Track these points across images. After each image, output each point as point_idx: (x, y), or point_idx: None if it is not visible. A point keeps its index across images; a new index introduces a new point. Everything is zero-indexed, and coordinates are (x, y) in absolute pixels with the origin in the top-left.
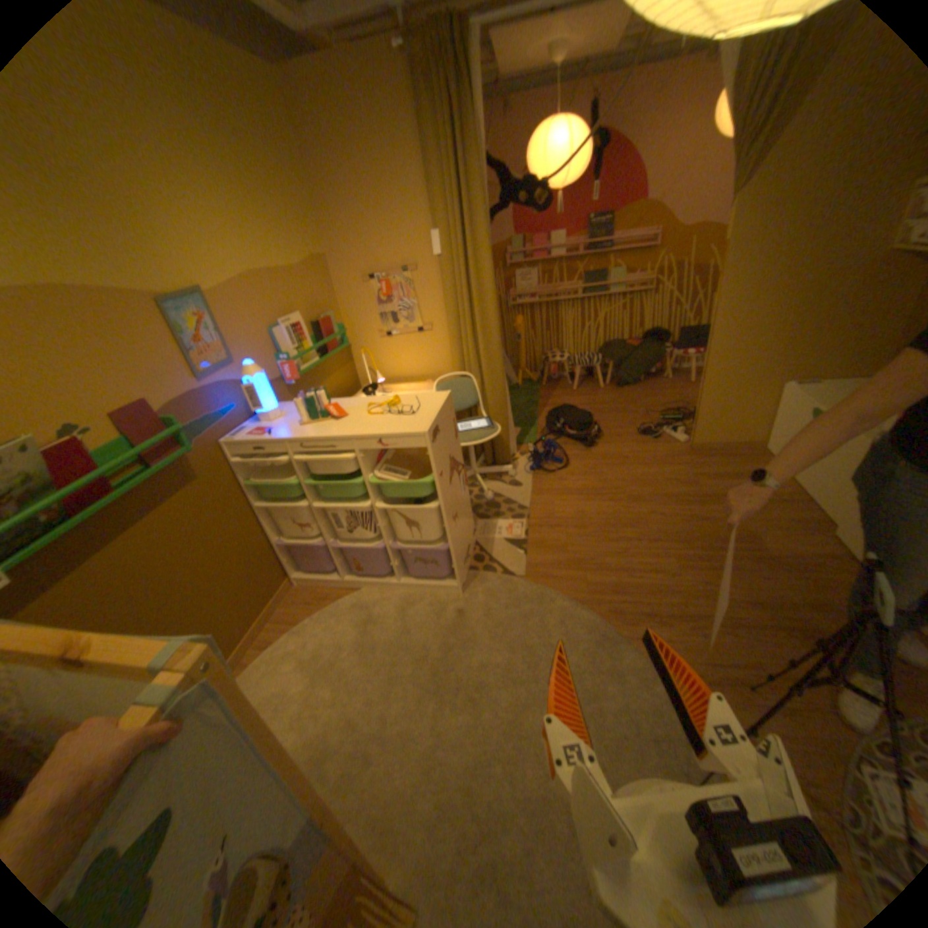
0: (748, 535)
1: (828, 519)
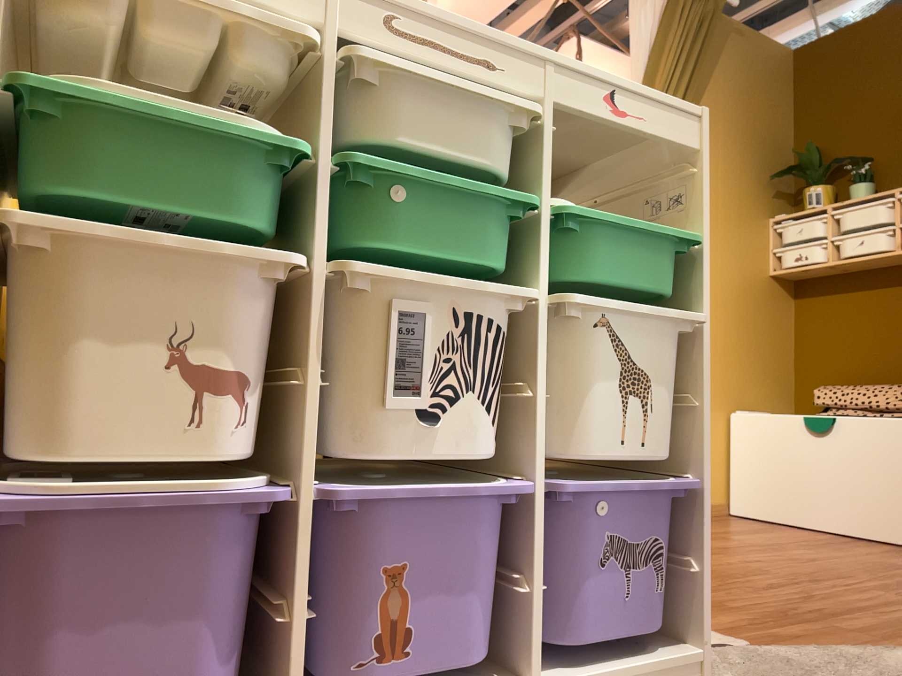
0: (874, 560)
1: (897, 543)
